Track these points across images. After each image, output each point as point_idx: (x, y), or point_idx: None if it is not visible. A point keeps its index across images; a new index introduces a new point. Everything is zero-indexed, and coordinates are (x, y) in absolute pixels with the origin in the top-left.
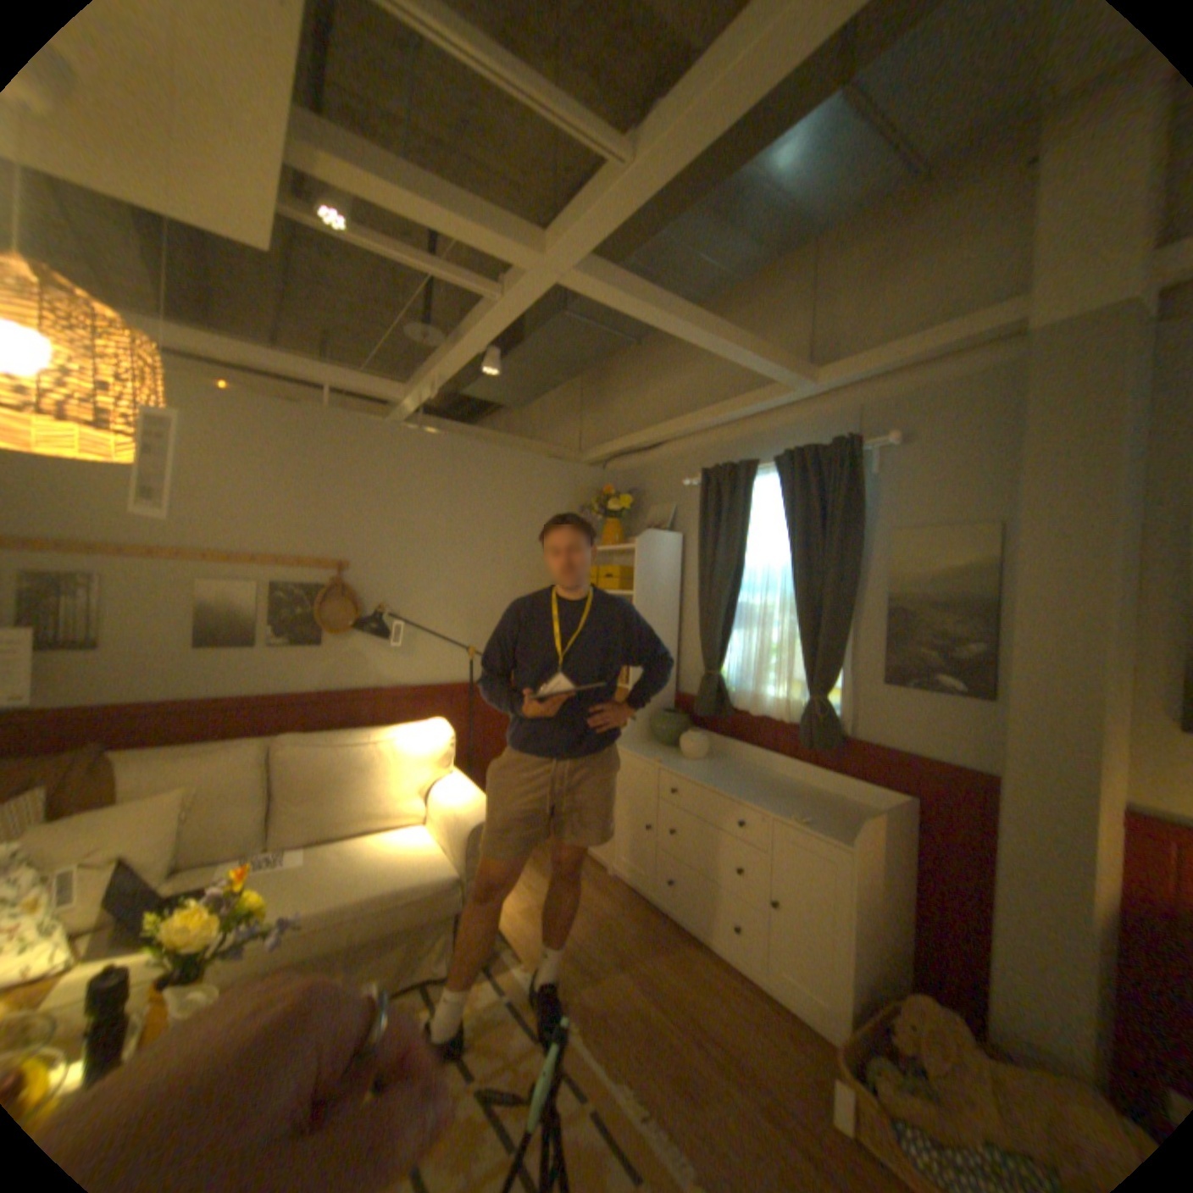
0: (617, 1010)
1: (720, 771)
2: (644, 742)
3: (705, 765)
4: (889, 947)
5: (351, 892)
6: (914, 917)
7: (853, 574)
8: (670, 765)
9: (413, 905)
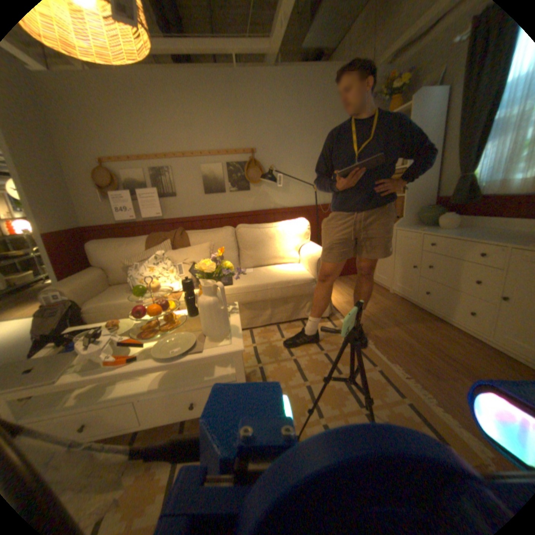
0: (394, 339)
1: (469, 231)
2: (414, 225)
3: (457, 230)
4: None
5: (270, 279)
6: None
7: None
8: (432, 231)
9: (295, 286)
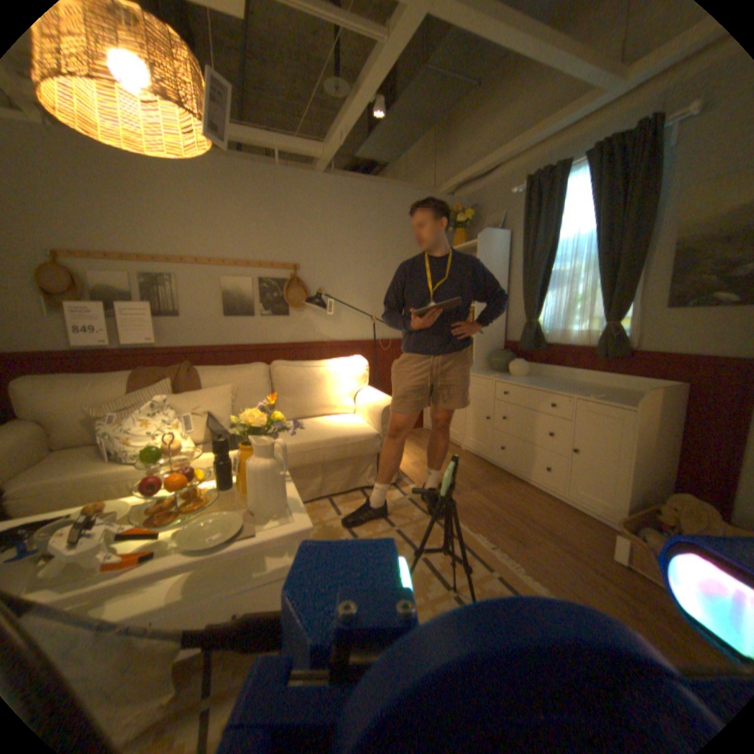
0: (473, 505)
1: (538, 380)
2: (484, 370)
3: (527, 378)
4: (658, 475)
5: (321, 435)
6: (678, 460)
7: (649, 228)
8: (503, 378)
9: (354, 444)
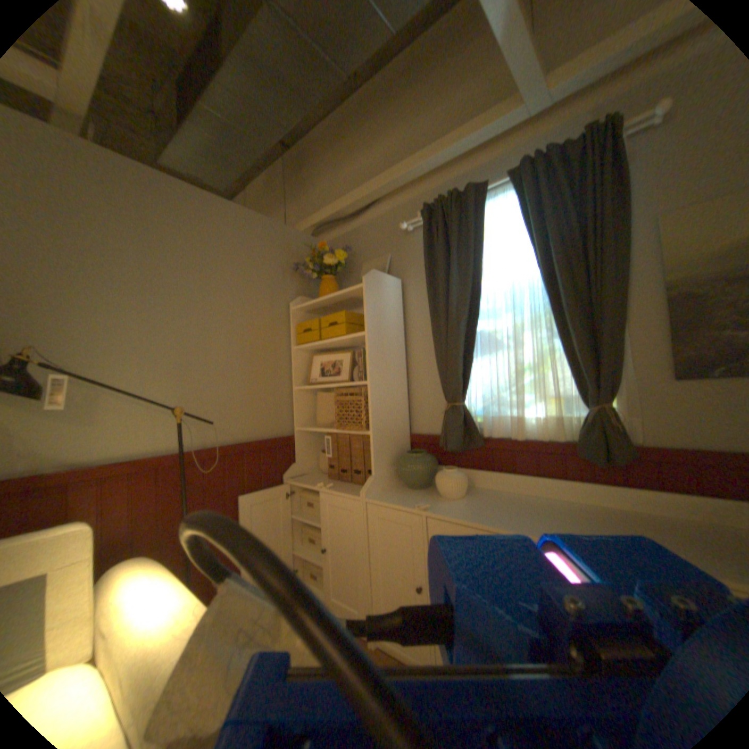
0: None
1: (494, 506)
2: (391, 488)
3: (472, 502)
4: None
5: None
6: None
7: (627, 265)
8: (438, 508)
9: None
